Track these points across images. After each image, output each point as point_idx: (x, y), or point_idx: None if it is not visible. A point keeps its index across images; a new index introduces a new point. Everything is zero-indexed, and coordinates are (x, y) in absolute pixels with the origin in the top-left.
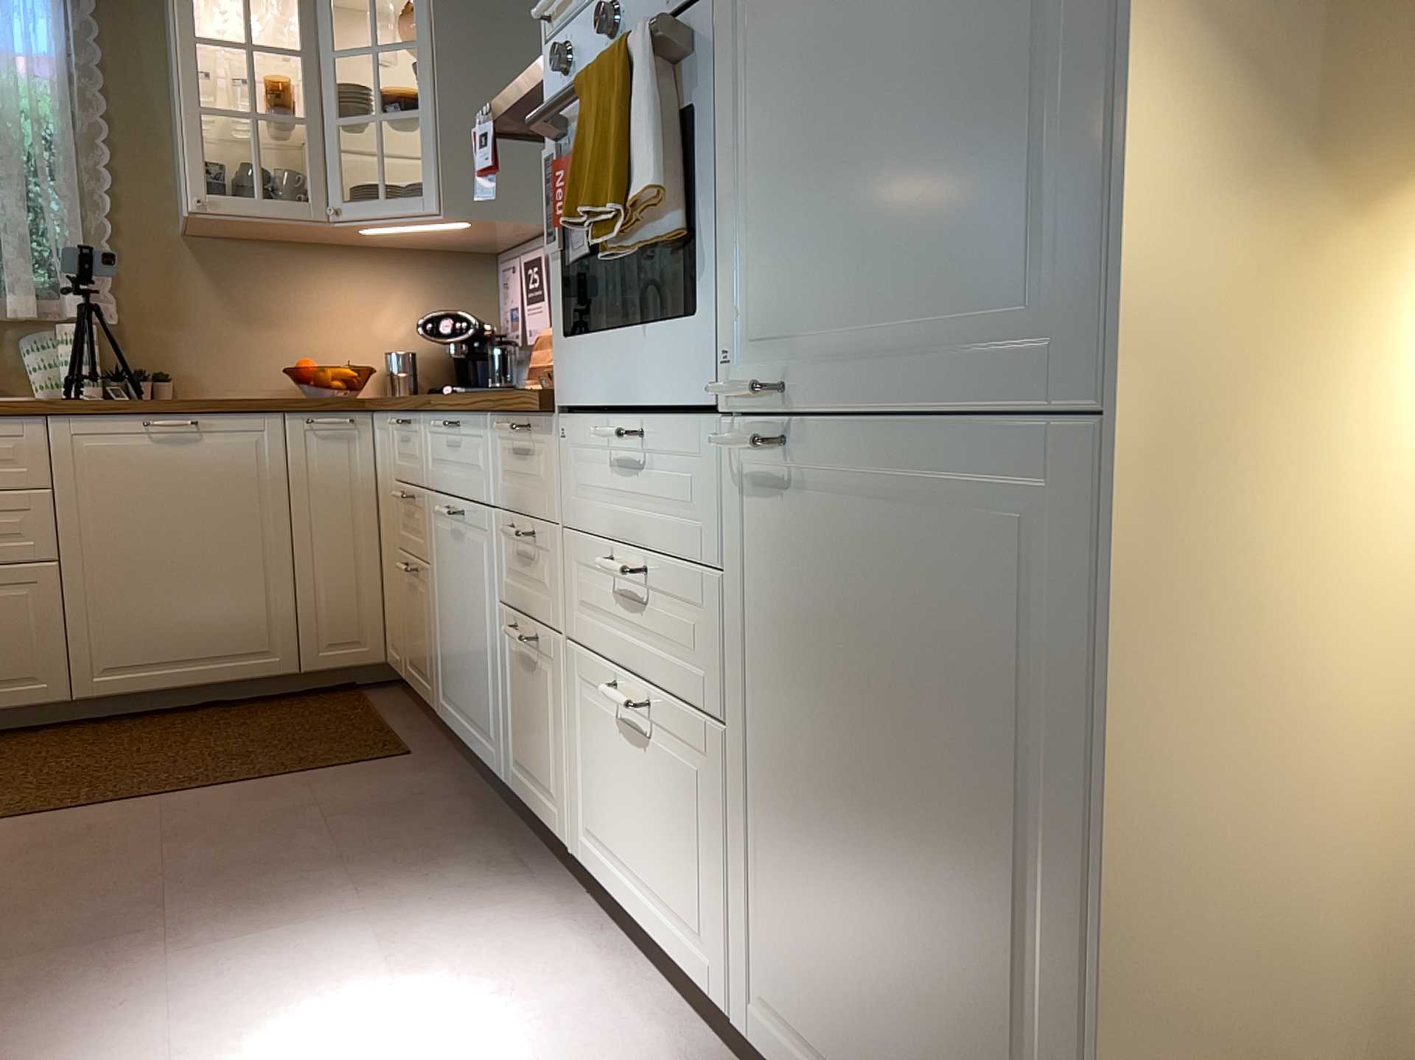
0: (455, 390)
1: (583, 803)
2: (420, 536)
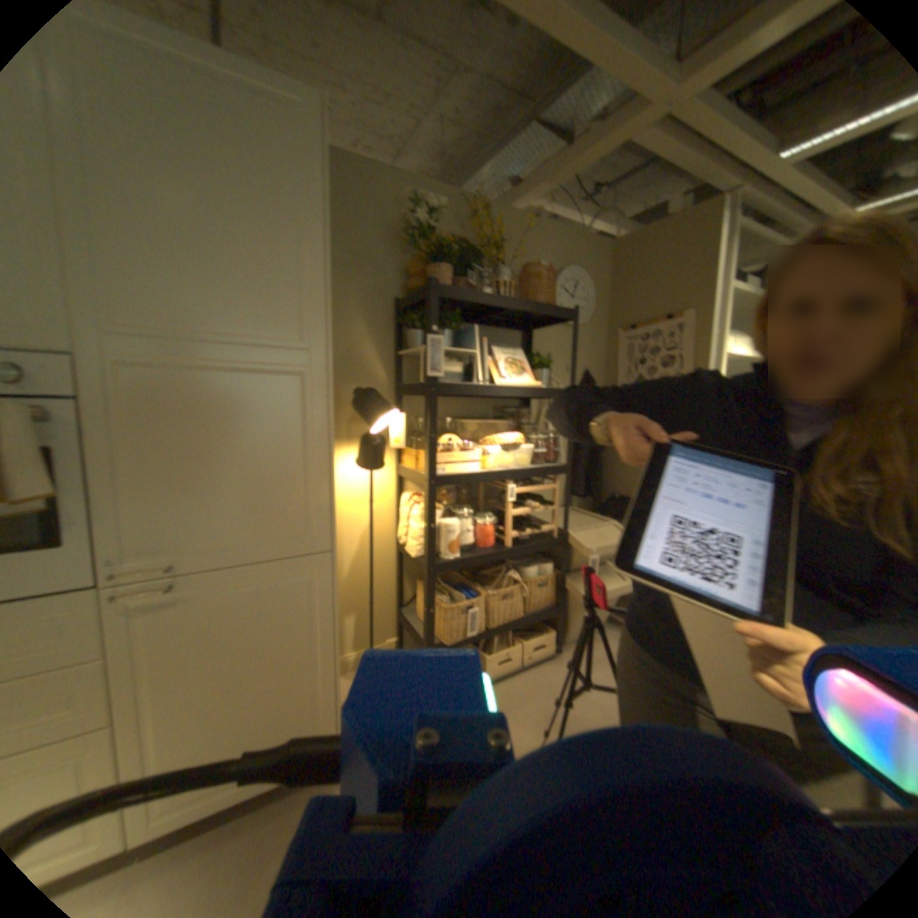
0: None
1: None
2: None
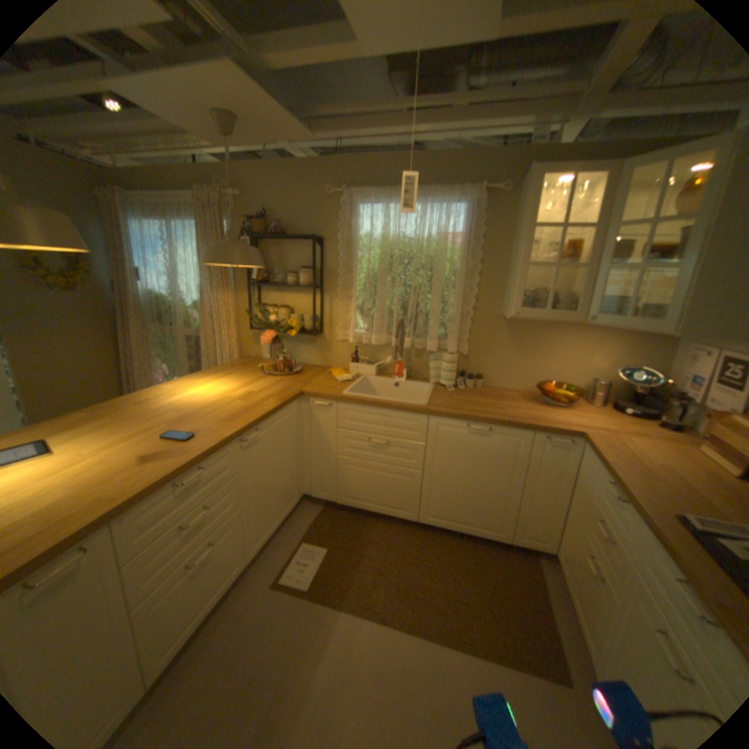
0: (637, 415)
1: None
2: (617, 575)
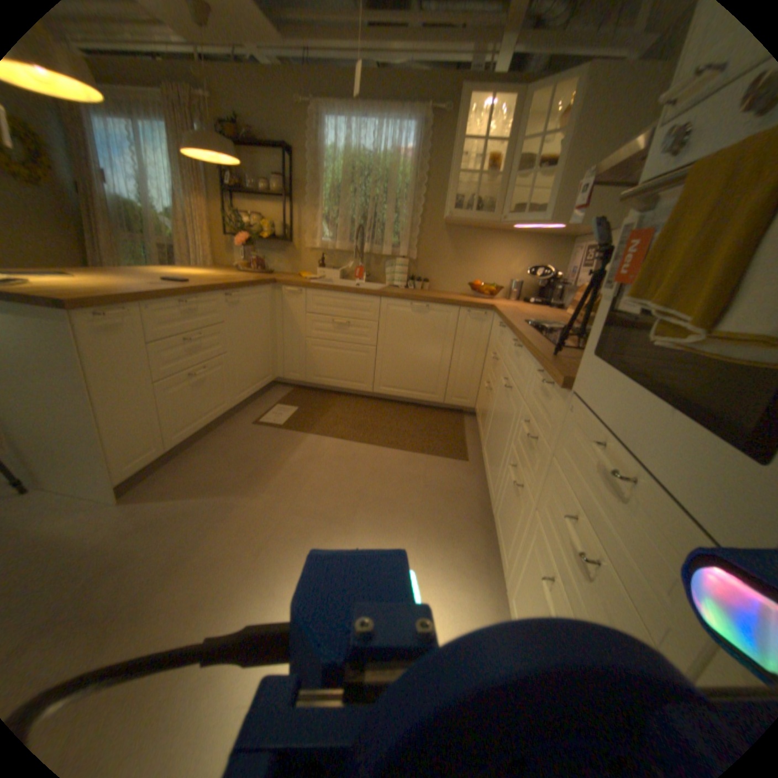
0: (535, 302)
1: (516, 583)
2: (495, 378)
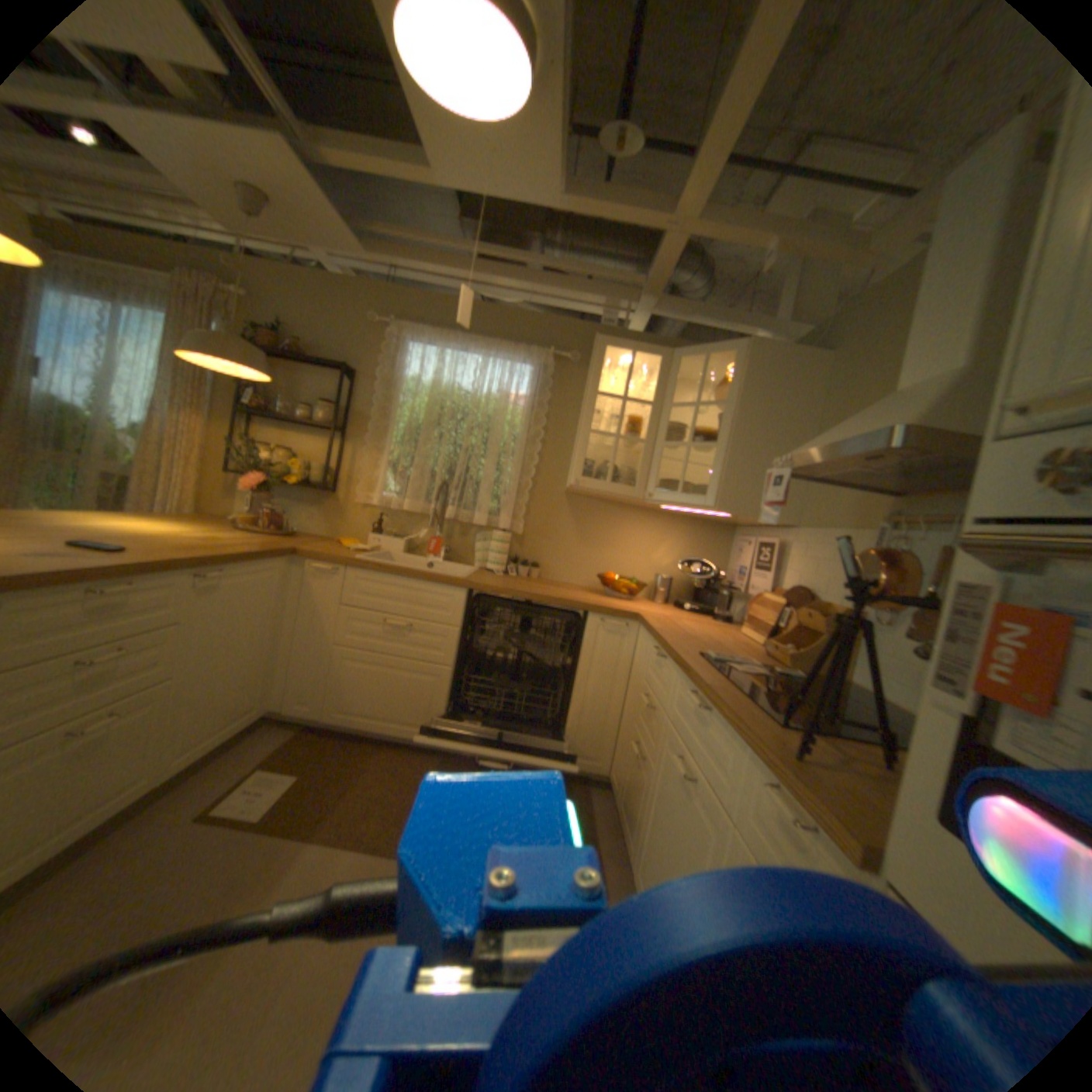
0: (692, 610)
1: None
2: (654, 742)
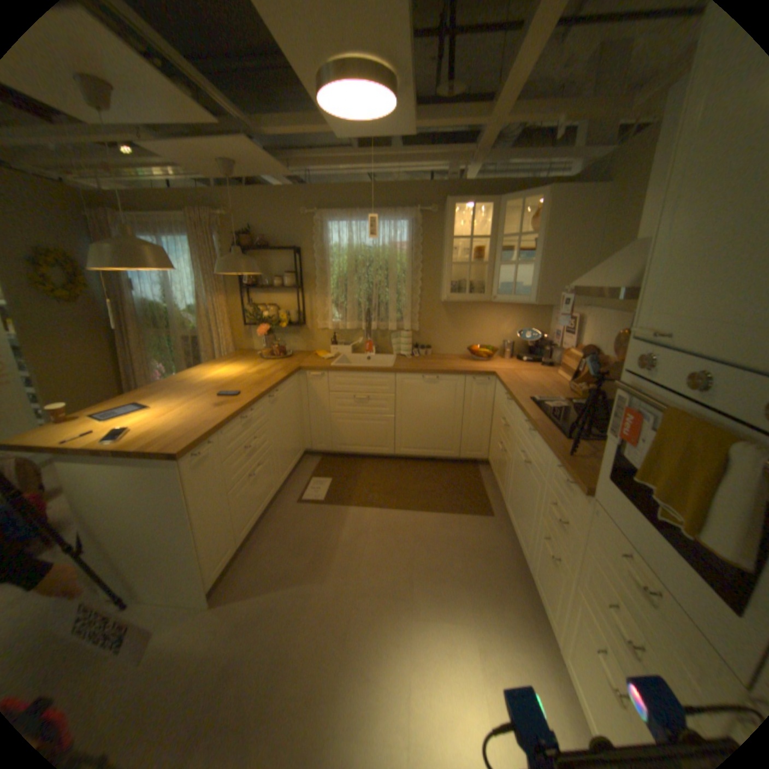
0: (528, 360)
1: (570, 647)
2: (509, 443)
